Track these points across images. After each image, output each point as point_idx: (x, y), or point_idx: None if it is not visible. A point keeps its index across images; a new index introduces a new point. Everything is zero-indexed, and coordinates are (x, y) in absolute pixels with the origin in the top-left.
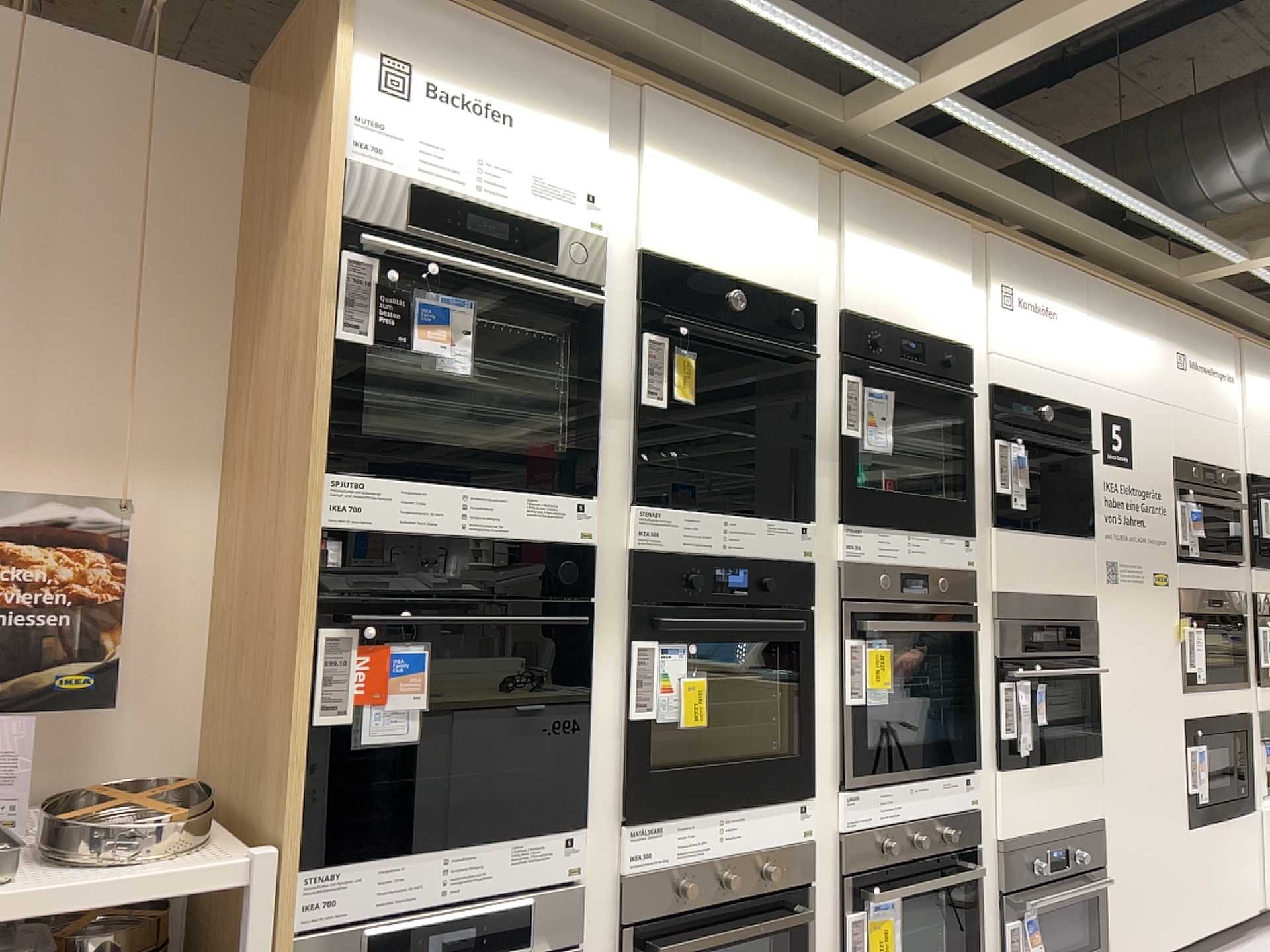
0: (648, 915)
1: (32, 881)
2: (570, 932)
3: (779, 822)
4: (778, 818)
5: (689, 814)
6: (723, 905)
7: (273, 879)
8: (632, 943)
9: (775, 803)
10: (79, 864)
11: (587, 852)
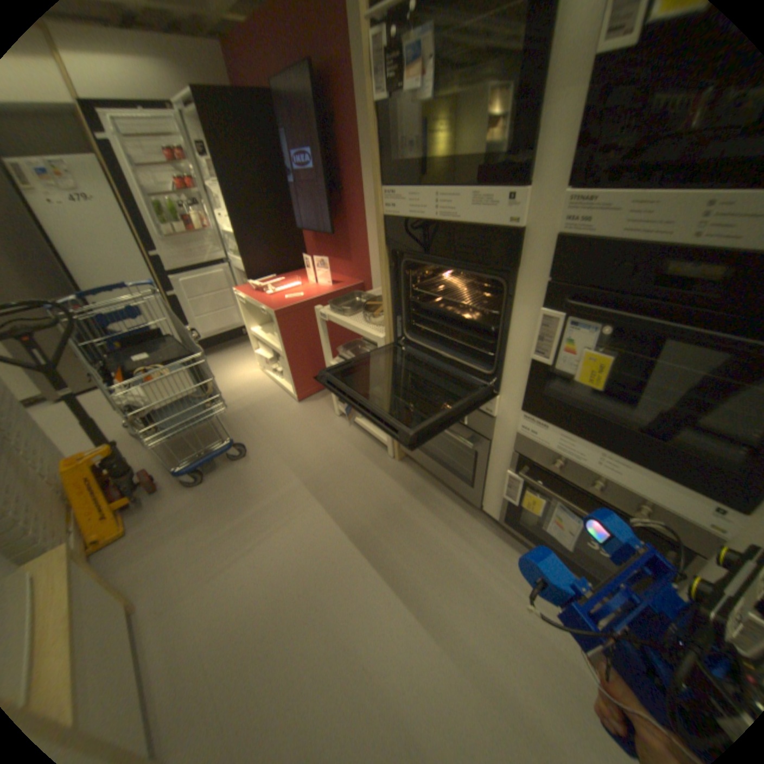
0: (530, 459)
1: (349, 321)
2: (485, 433)
3: (677, 497)
4: (678, 495)
5: (573, 434)
6: (595, 497)
7: (382, 348)
8: (519, 462)
9: (681, 485)
10: (365, 320)
11: (500, 409)
